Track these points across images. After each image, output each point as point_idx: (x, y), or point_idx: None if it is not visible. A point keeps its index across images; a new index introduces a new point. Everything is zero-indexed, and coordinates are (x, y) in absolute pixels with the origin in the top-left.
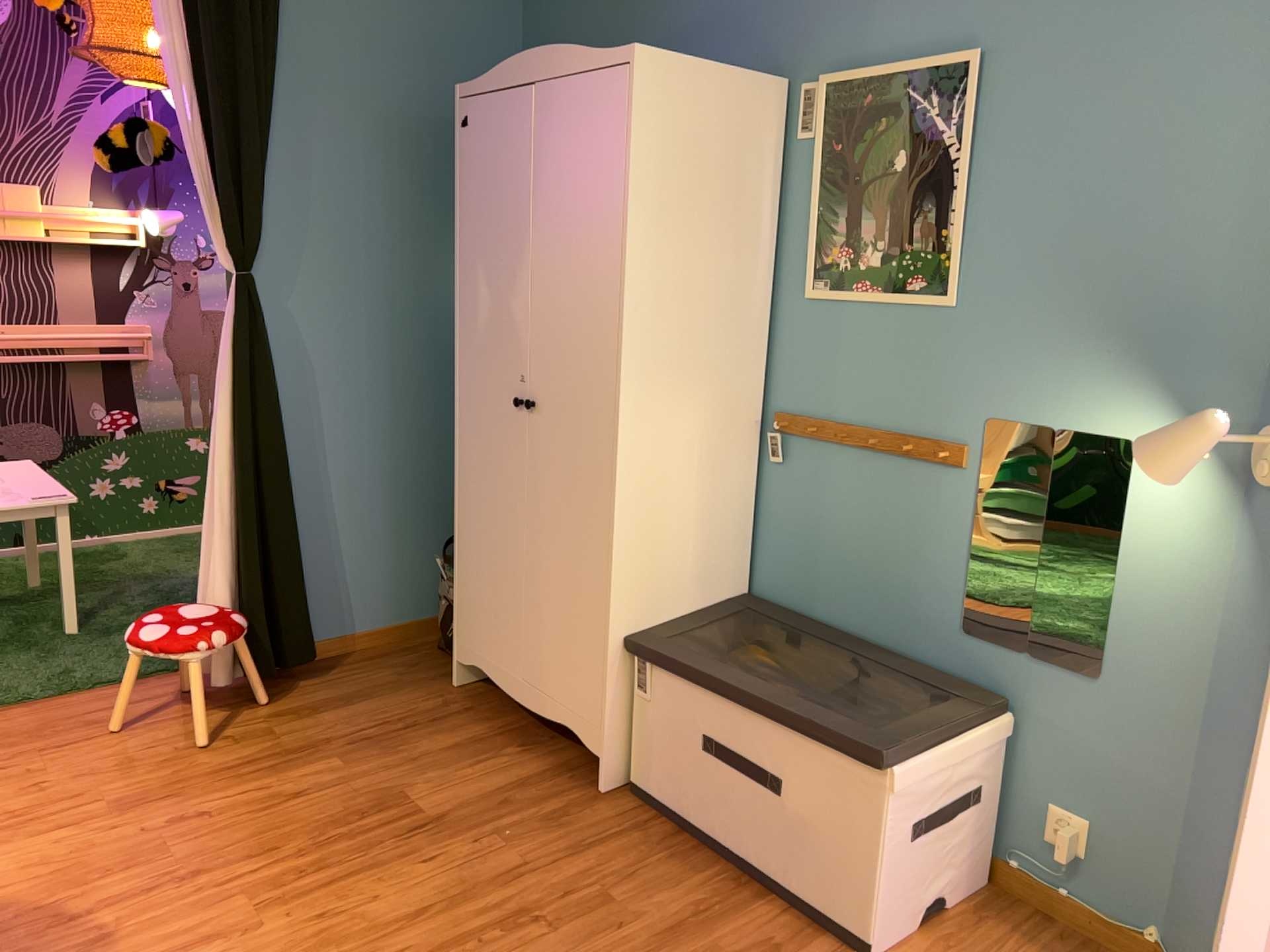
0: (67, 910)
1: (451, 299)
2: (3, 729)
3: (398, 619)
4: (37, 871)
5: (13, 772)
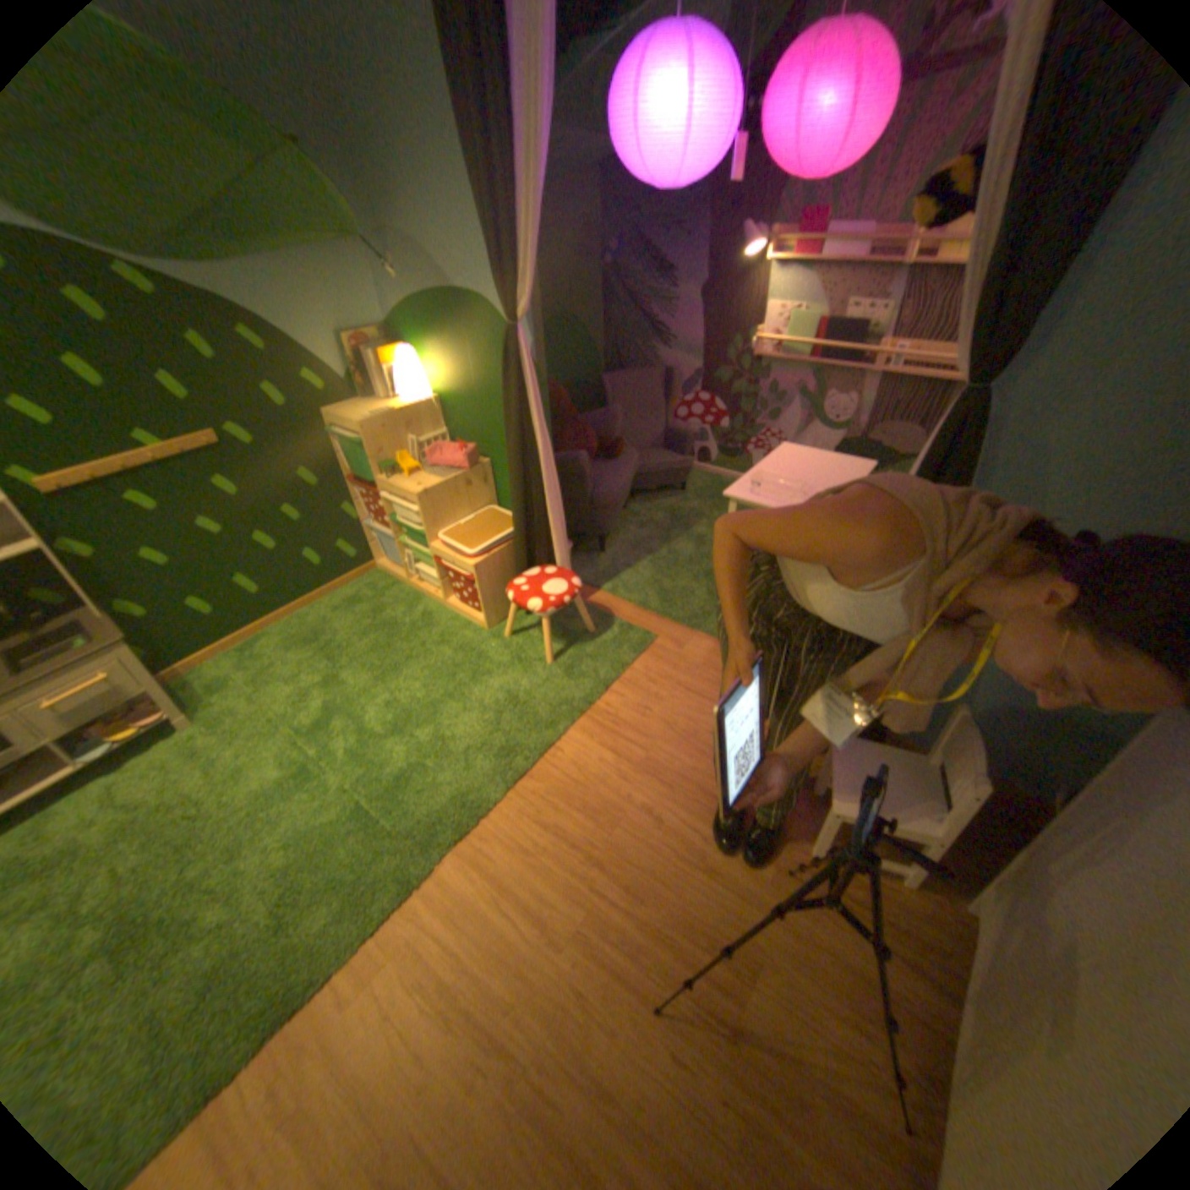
0: (545, 815)
1: None
2: (686, 654)
3: (1012, 788)
4: (572, 773)
5: (651, 692)
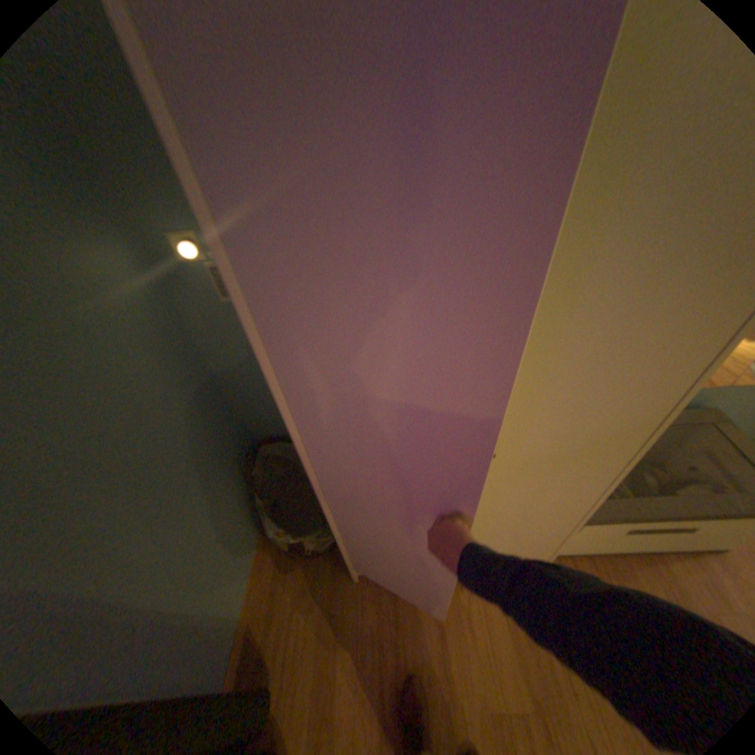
0: None
1: (110, 327)
2: None
3: (249, 570)
4: None
5: None
